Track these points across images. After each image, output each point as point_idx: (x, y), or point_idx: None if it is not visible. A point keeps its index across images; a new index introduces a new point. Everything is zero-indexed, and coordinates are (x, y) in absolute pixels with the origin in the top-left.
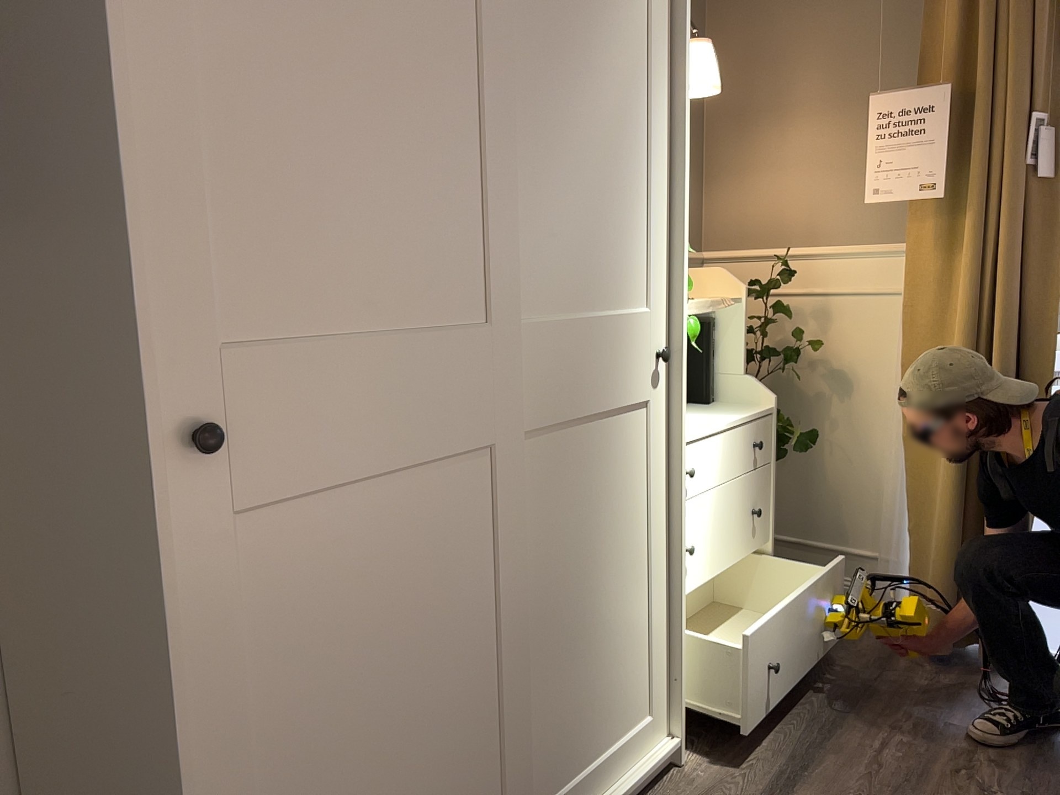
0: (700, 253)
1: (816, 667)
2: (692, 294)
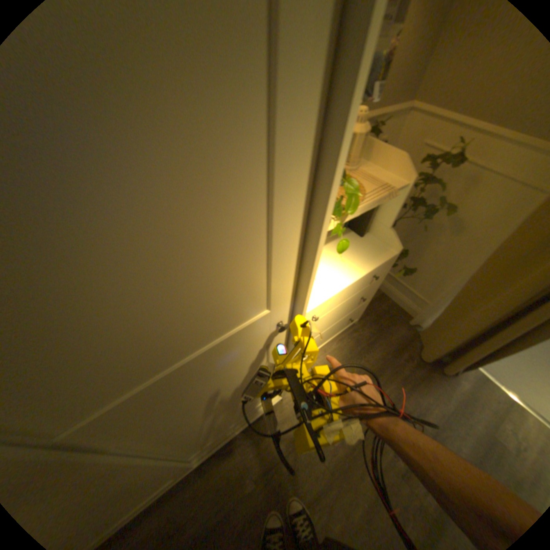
0: (409, 101)
1: (365, 347)
2: (377, 162)
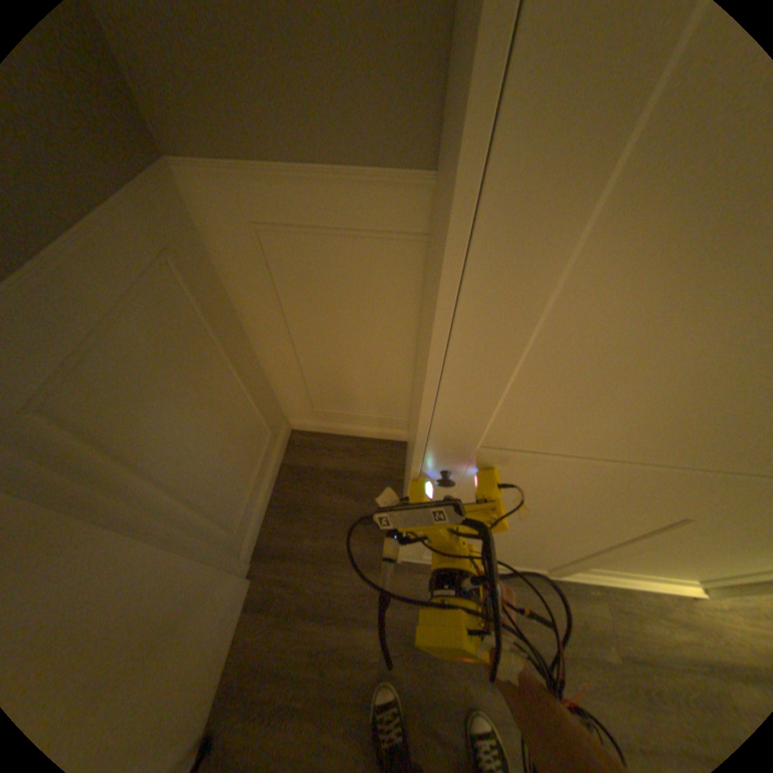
0: None
1: None
2: None
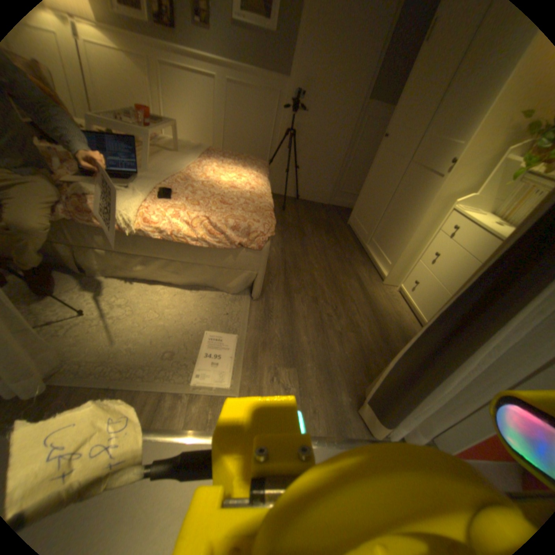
0: None
1: None
2: None
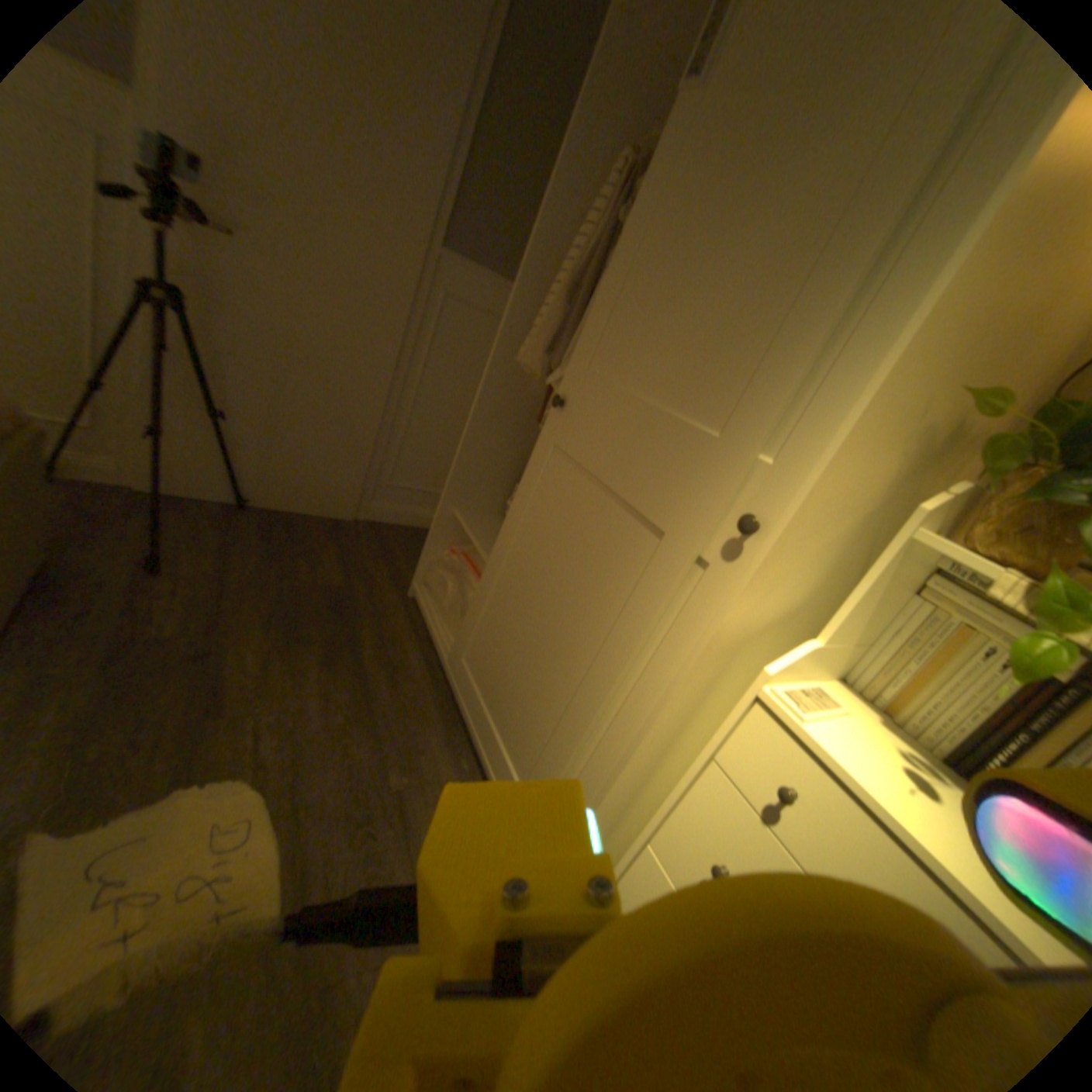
0: None
1: None
2: None
